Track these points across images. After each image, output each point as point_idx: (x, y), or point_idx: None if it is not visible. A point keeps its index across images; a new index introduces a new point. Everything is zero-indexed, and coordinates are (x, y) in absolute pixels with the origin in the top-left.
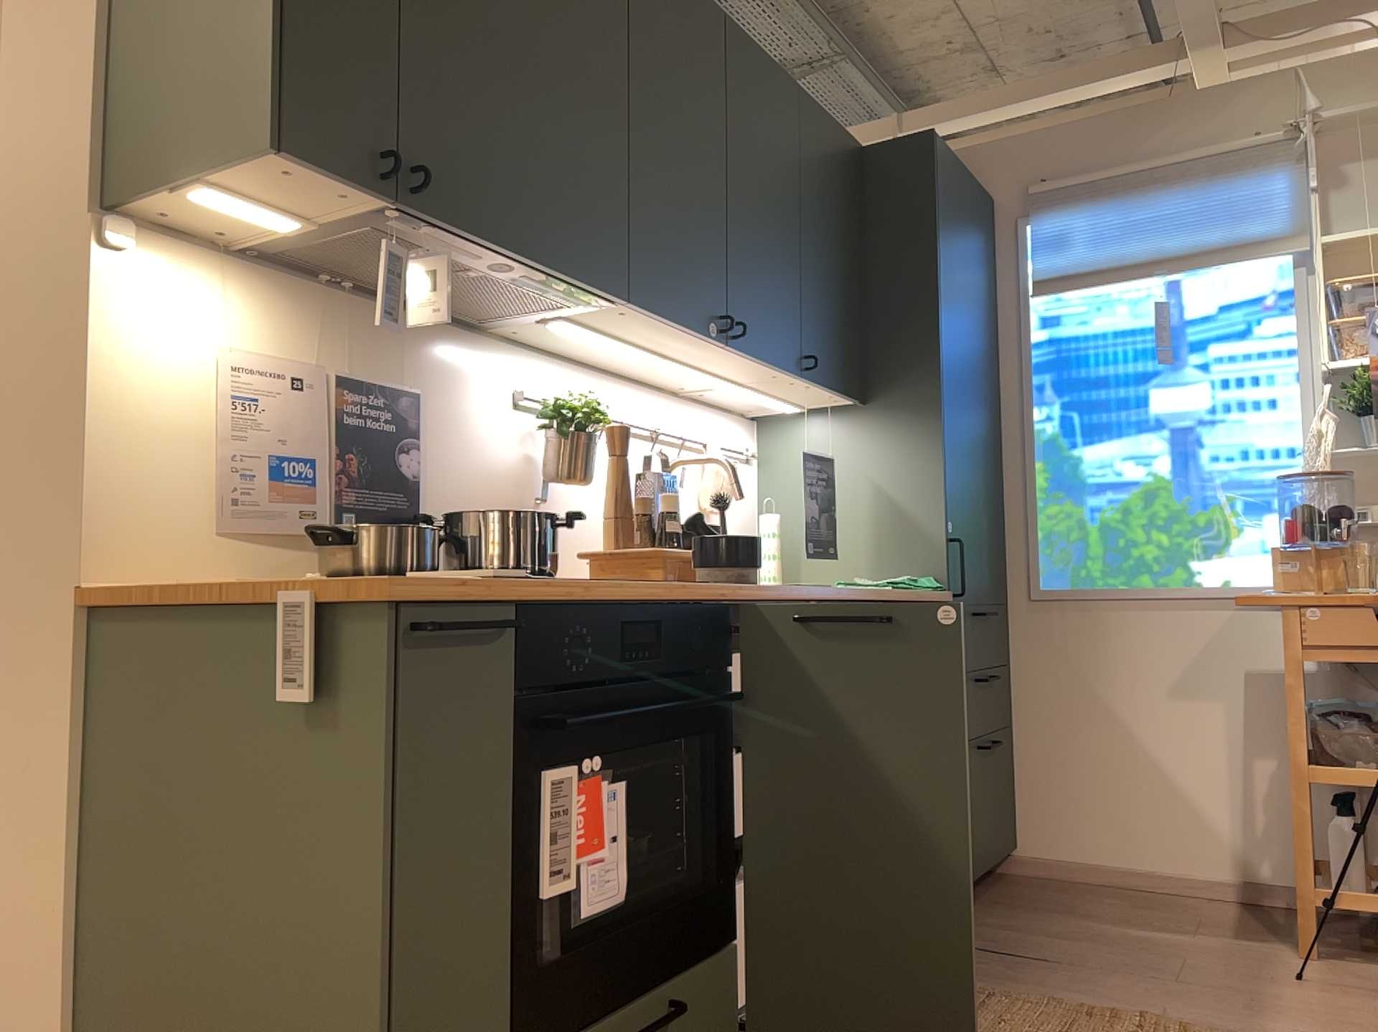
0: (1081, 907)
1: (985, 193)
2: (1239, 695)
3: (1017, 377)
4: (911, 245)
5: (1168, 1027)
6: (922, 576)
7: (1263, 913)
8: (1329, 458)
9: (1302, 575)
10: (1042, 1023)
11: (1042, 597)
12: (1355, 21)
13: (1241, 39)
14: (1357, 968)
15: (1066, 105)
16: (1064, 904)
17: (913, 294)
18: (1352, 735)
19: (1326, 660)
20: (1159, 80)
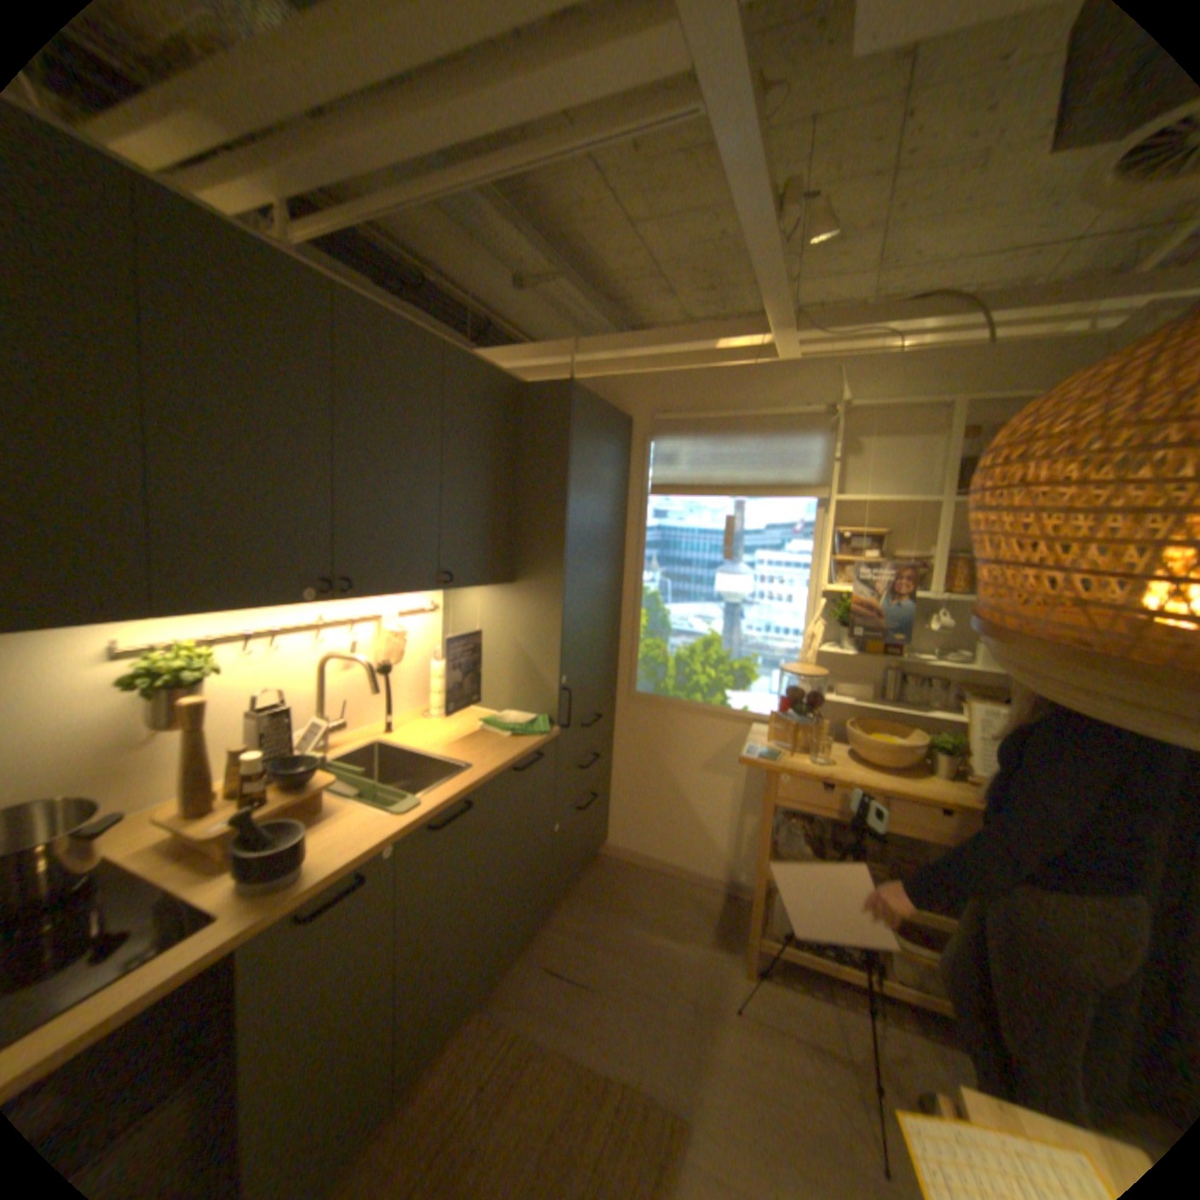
0: (630, 905)
1: (628, 413)
2: (743, 778)
3: (635, 550)
4: (551, 470)
5: (634, 1112)
6: (540, 713)
7: (735, 910)
8: (819, 643)
9: (786, 734)
10: (550, 1109)
11: (635, 697)
12: (891, 326)
13: (812, 325)
14: (776, 995)
15: (690, 352)
16: (621, 900)
17: (549, 509)
18: (798, 849)
19: (789, 808)
20: (754, 345)
